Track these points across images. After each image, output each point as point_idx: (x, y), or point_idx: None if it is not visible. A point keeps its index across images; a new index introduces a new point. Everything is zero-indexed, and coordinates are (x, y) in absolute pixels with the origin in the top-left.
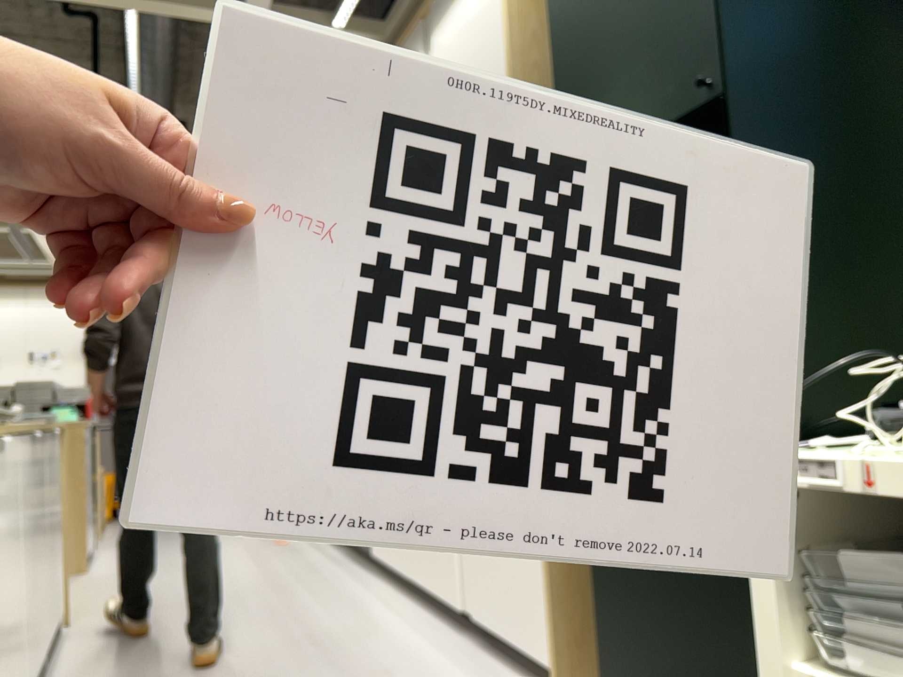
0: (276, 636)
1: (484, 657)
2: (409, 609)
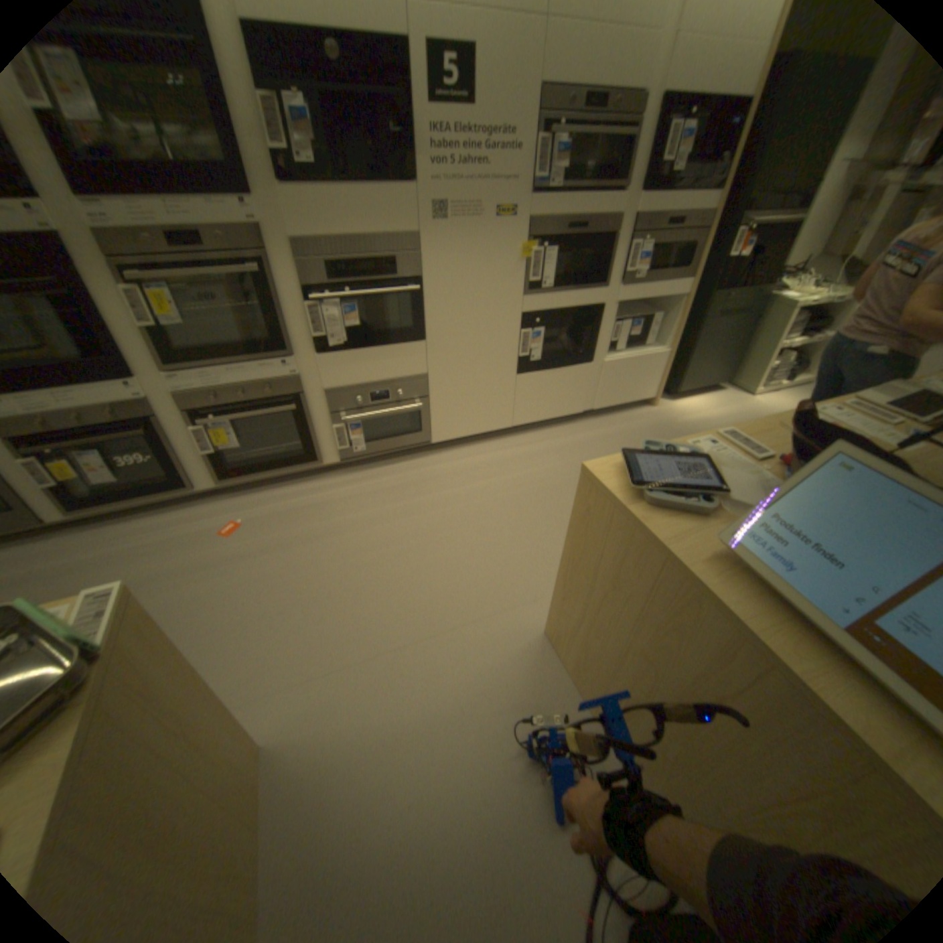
0: (570, 486)
1: (601, 419)
2: (524, 438)
